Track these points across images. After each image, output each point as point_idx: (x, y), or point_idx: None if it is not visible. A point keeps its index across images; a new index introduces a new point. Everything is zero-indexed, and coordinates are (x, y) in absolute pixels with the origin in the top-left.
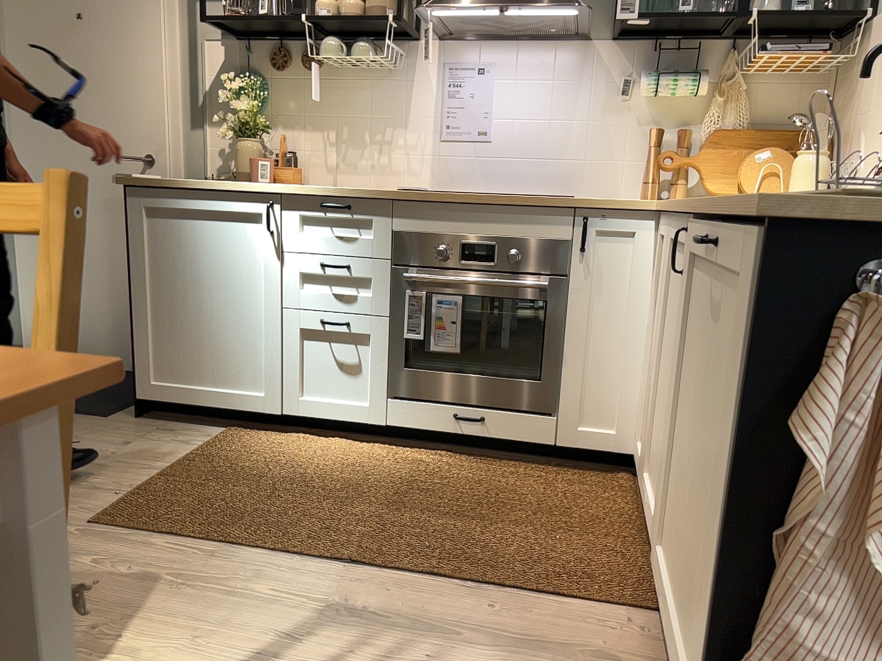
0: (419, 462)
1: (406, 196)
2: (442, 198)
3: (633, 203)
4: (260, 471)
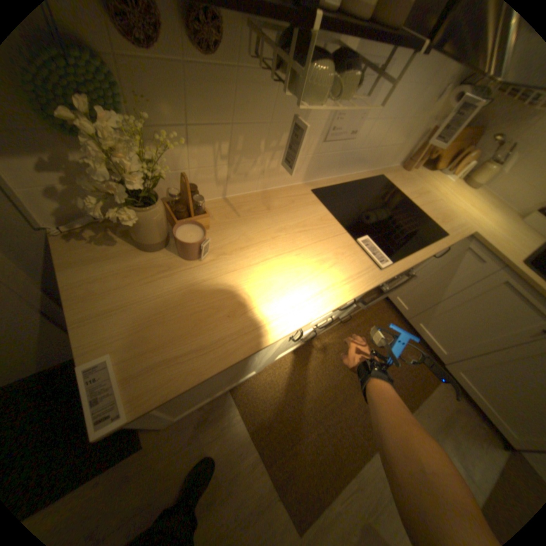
0: (330, 345)
1: (393, 277)
2: (409, 268)
3: (471, 232)
4: (297, 414)
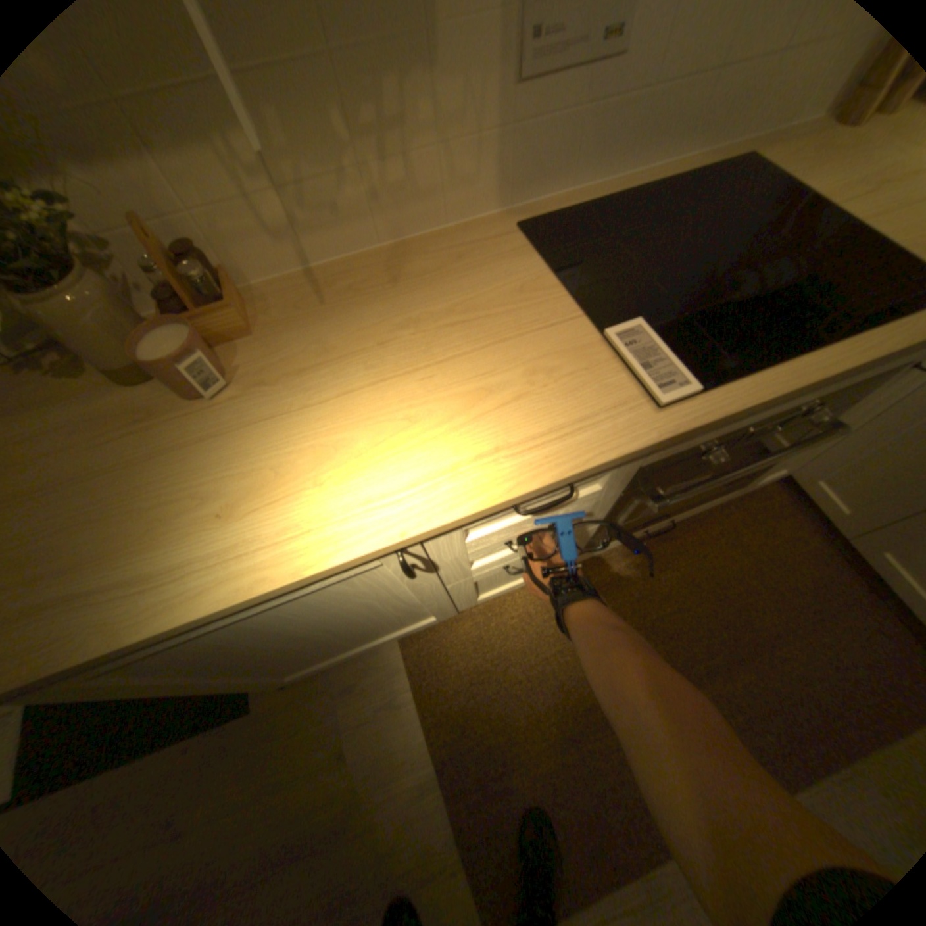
0: (620, 581)
1: (700, 428)
2: (768, 402)
3: None
4: (522, 713)
